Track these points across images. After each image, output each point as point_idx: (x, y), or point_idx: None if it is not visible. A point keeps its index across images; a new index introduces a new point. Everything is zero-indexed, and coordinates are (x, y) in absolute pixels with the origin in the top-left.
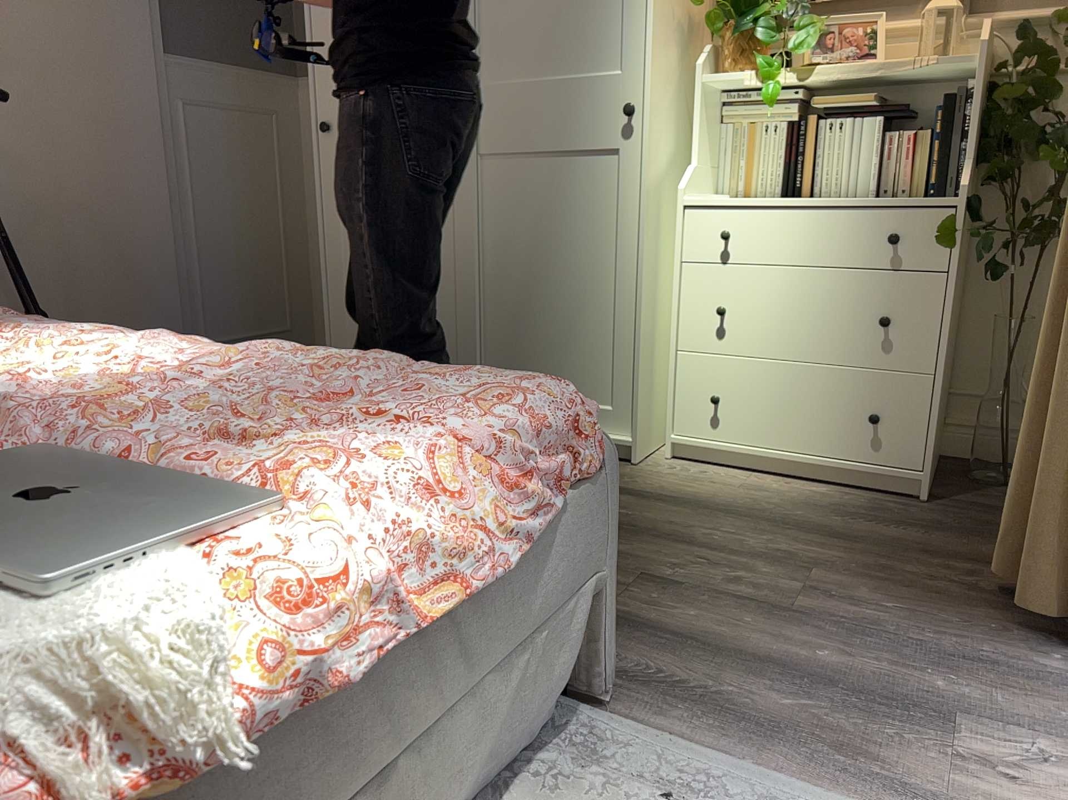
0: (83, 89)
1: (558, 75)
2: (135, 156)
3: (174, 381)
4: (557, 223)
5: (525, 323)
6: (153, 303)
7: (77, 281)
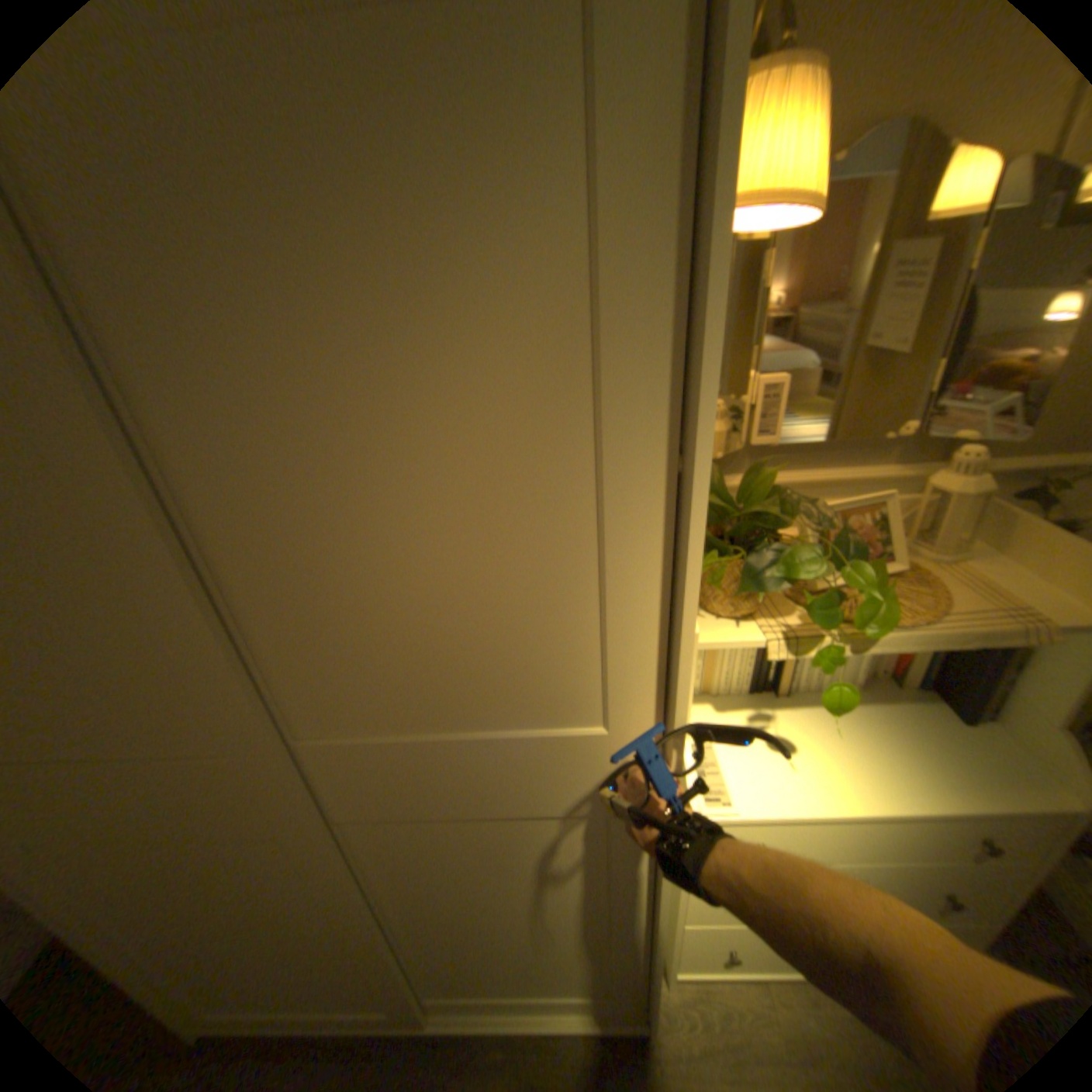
0: None
1: (470, 732)
2: None
3: None
4: (502, 882)
5: (467, 958)
6: None
7: None
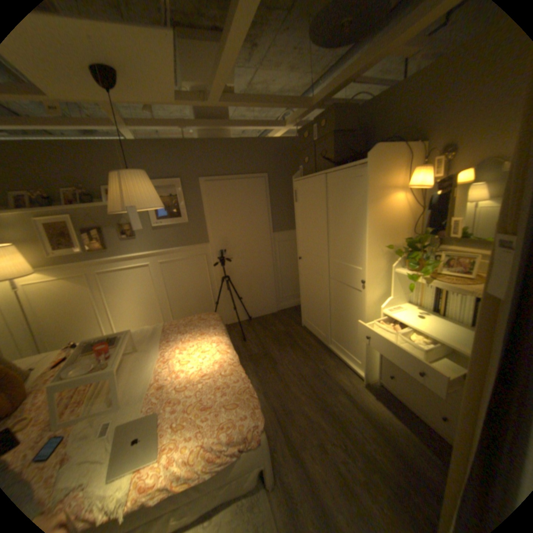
0: (252, 247)
1: (347, 264)
2: (264, 259)
3: (199, 382)
4: (347, 304)
5: (340, 327)
6: (268, 291)
7: (250, 288)
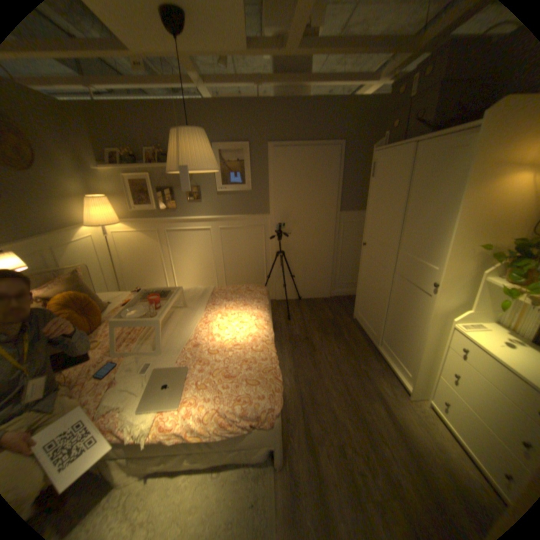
0: (314, 224)
1: (420, 259)
2: (325, 239)
3: (231, 349)
4: (410, 307)
5: (396, 330)
6: (323, 273)
7: (305, 268)
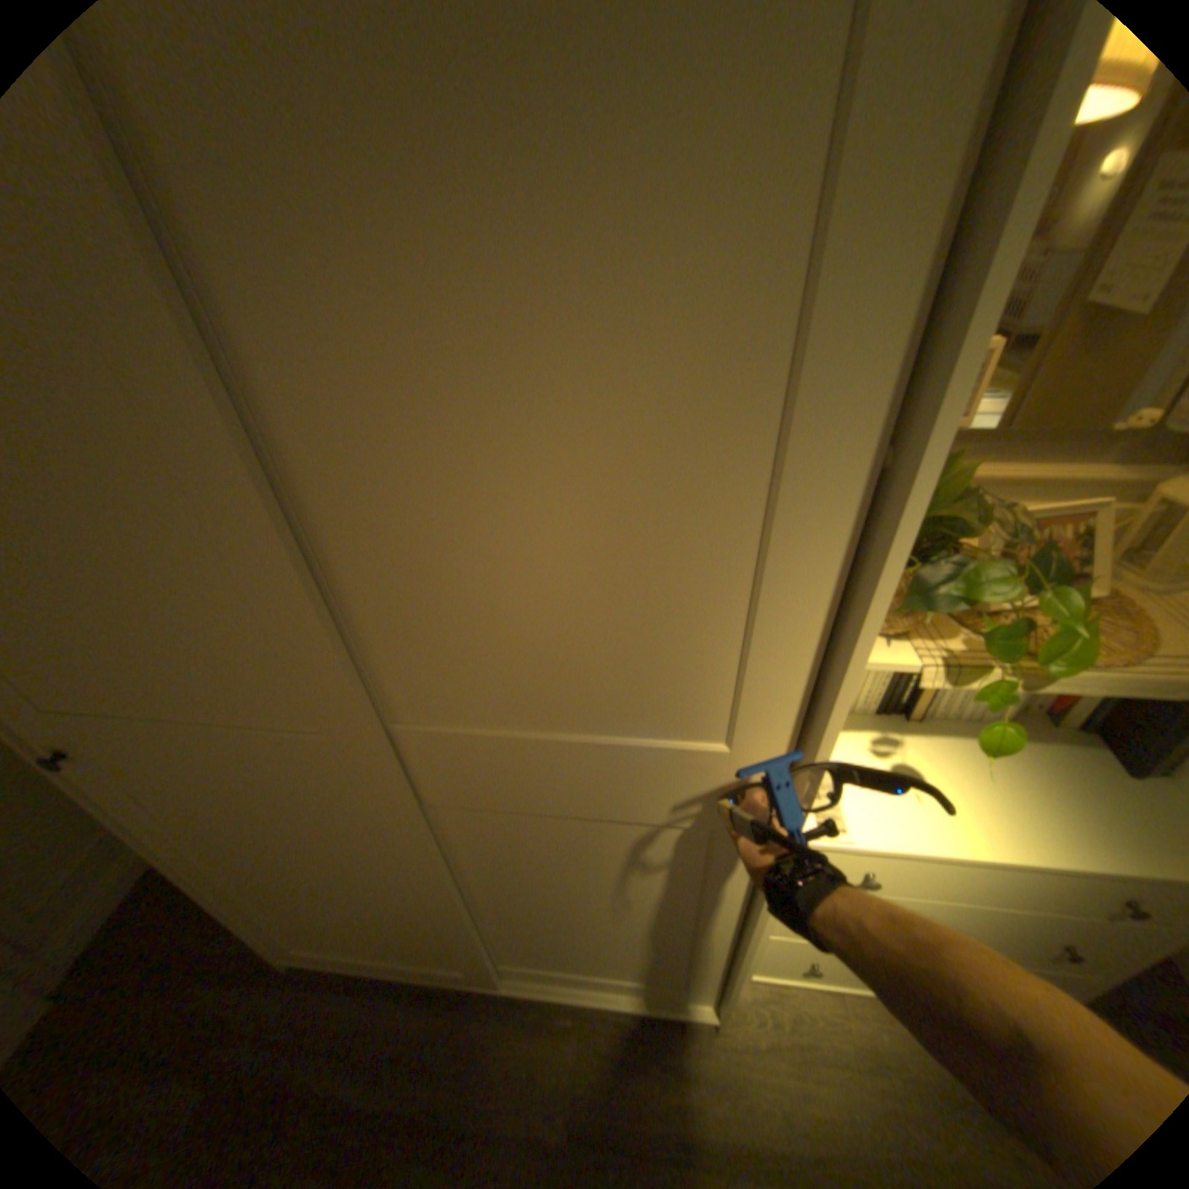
0: None
1: (581, 735)
2: None
3: None
4: (592, 878)
5: (547, 938)
6: None
7: None
